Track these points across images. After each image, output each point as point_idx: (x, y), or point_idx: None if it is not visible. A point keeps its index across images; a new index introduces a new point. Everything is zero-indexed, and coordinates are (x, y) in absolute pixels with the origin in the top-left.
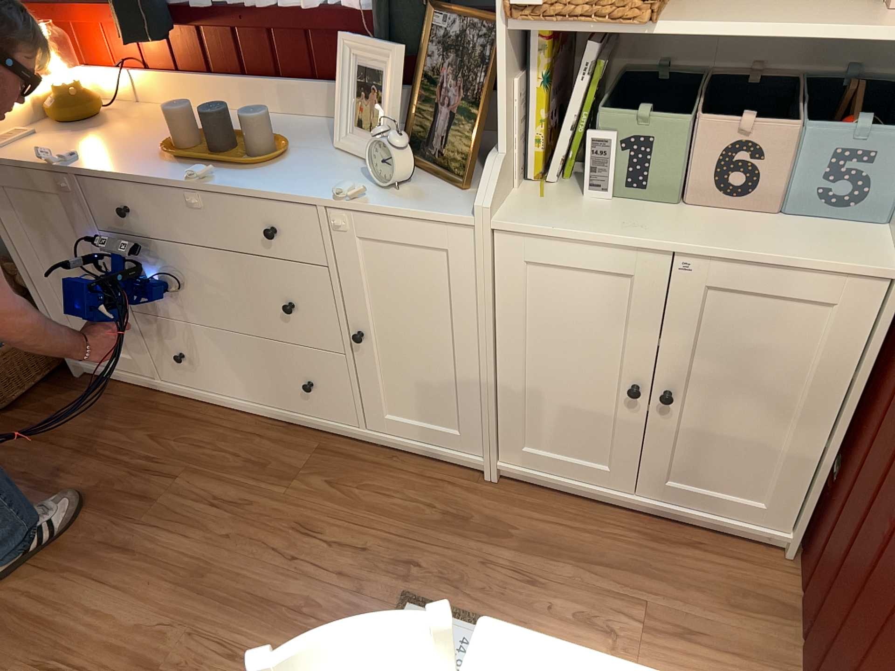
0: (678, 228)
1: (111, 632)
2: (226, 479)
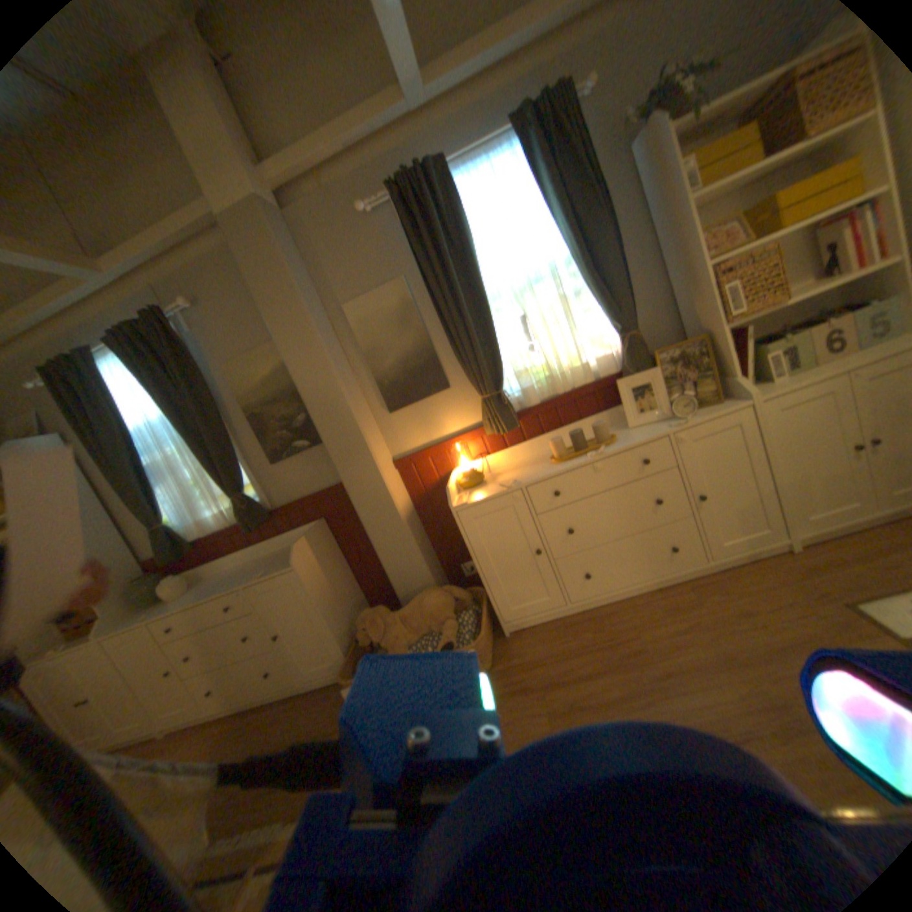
0: (833, 365)
1: (731, 715)
2: (666, 625)
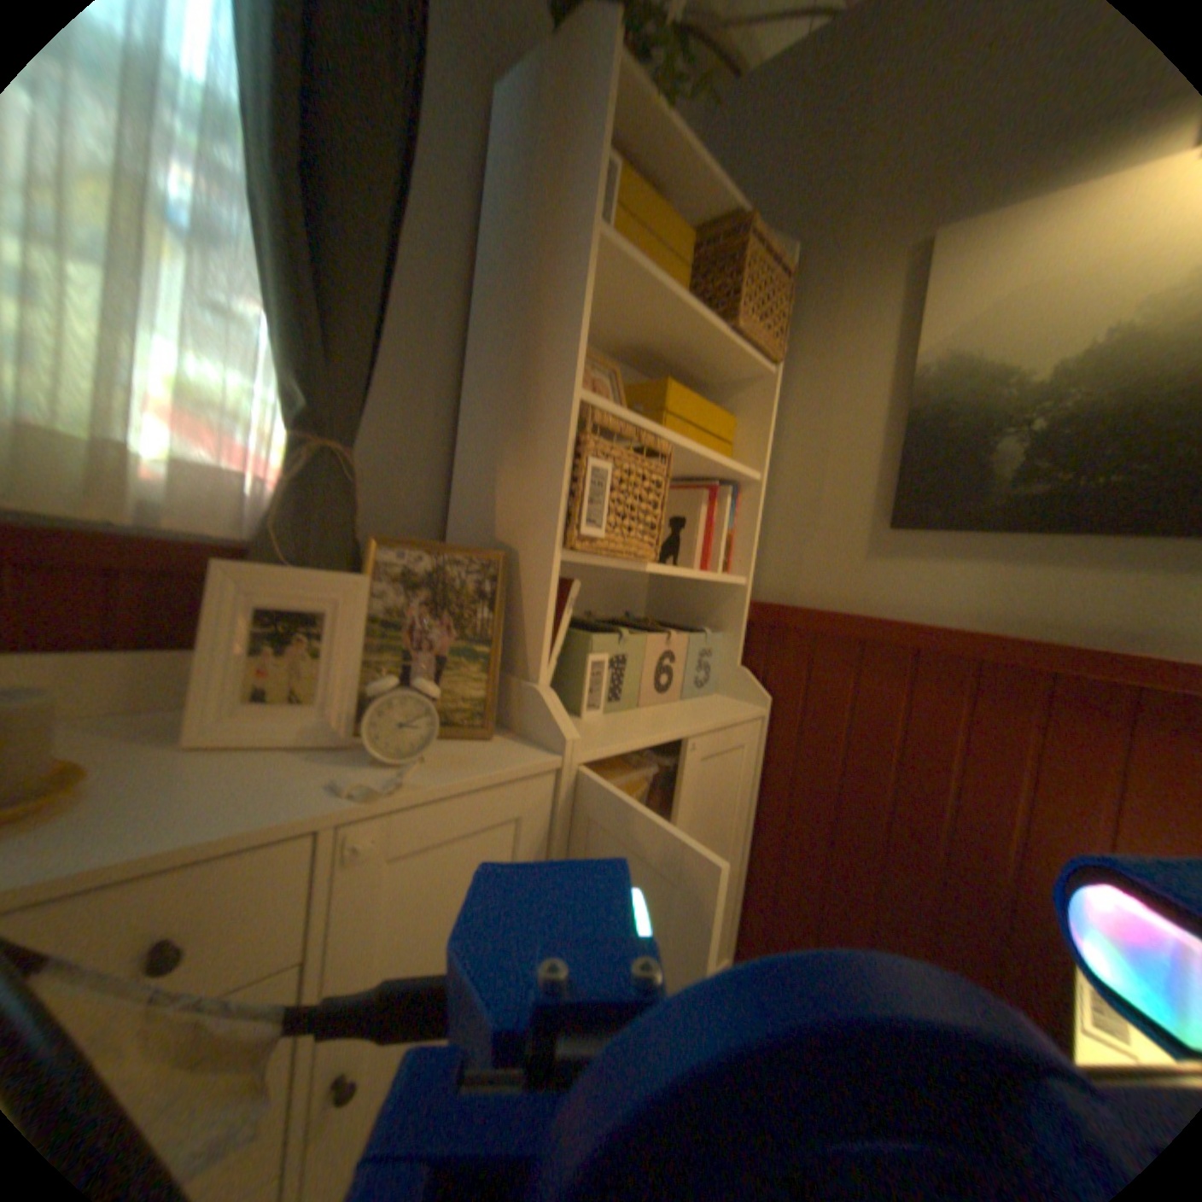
0: (664, 718)
1: None
2: None
